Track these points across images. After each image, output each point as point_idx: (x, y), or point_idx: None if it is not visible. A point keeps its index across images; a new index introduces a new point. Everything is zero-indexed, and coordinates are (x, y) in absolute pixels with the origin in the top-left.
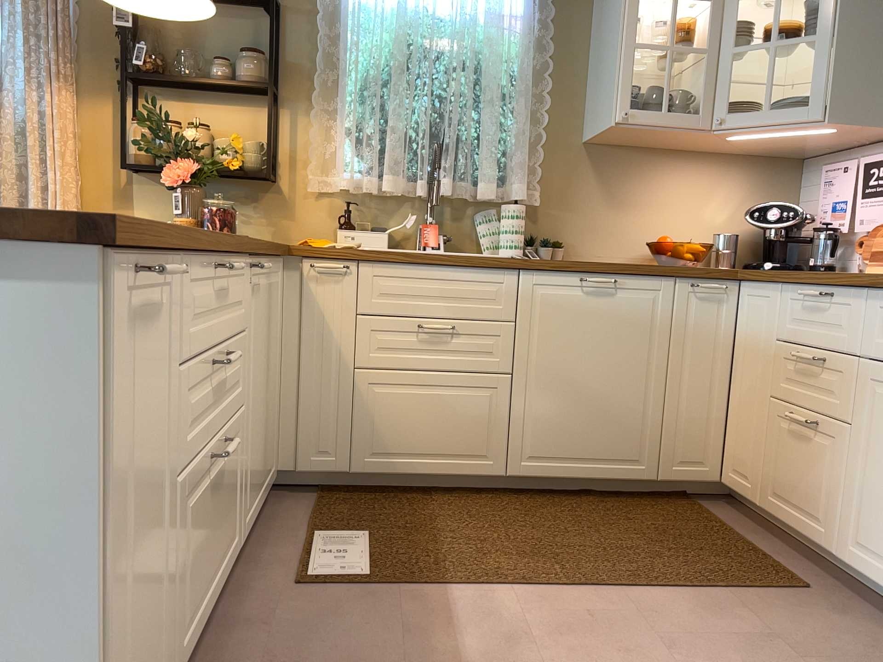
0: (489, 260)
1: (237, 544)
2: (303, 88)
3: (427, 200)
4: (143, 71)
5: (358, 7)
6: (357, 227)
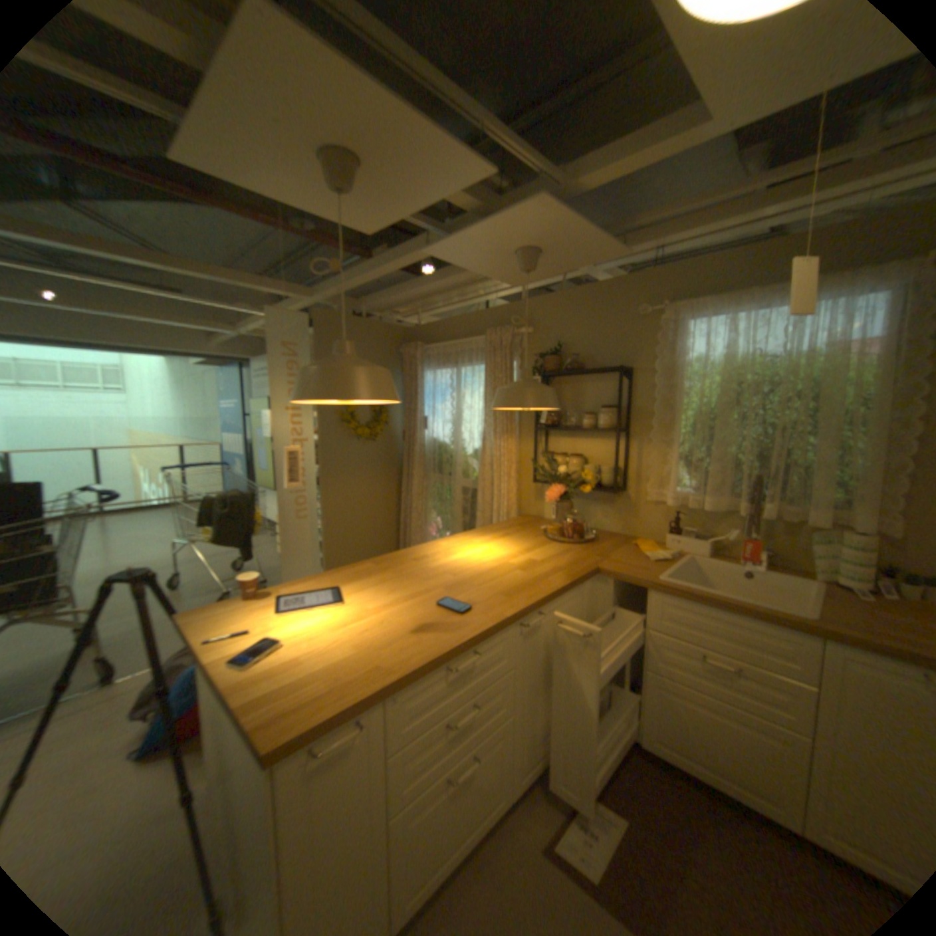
0: (784, 622)
1: (510, 804)
2: (646, 425)
3: (757, 516)
4: (545, 424)
5: (692, 359)
6: (684, 534)
